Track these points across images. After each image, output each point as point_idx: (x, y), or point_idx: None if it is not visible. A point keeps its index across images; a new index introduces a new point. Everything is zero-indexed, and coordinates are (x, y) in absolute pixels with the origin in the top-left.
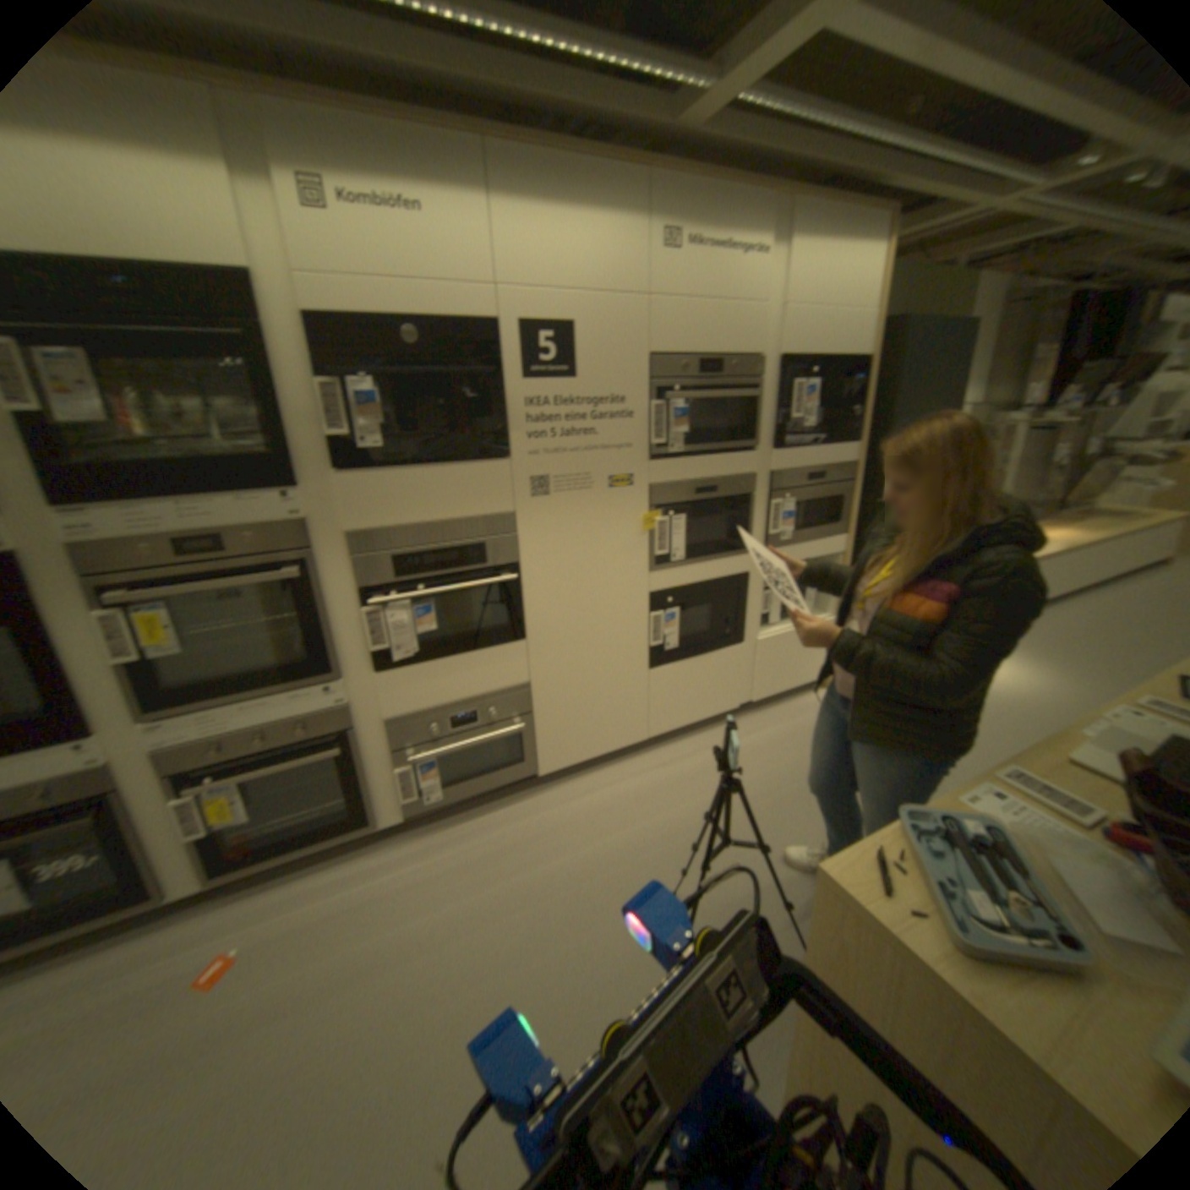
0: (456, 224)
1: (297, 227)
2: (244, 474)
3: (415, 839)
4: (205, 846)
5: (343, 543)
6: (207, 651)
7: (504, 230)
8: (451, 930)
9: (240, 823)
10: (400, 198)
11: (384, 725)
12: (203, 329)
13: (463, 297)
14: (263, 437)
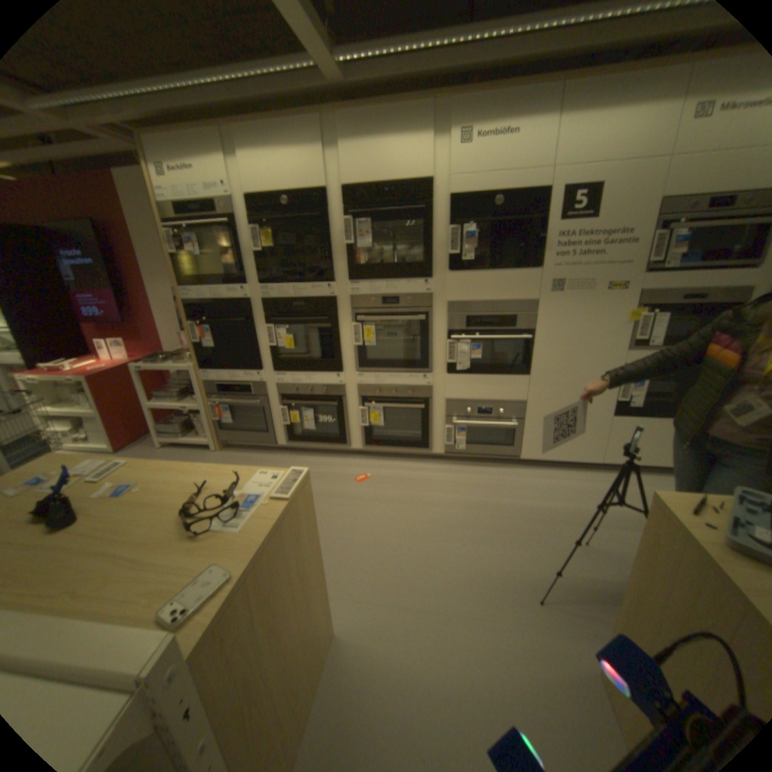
0: (538, 136)
1: (458, 154)
2: (414, 271)
3: (449, 464)
4: (369, 430)
5: (447, 307)
6: (385, 348)
7: (567, 132)
8: (456, 505)
9: (382, 425)
10: (510, 128)
11: (447, 401)
12: (412, 207)
13: (534, 176)
14: (424, 254)
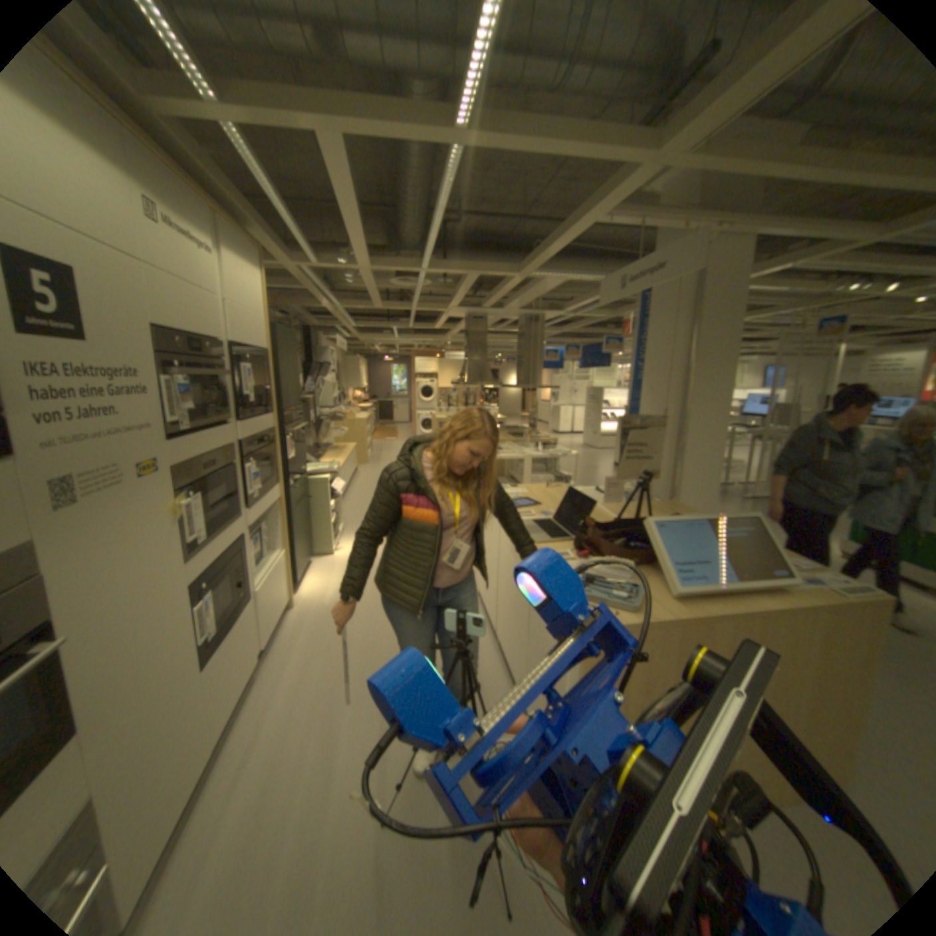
0: None
1: None
2: None
3: None
4: None
5: None
6: None
7: None
8: None
9: None
10: None
11: None
12: None
13: None
14: None
